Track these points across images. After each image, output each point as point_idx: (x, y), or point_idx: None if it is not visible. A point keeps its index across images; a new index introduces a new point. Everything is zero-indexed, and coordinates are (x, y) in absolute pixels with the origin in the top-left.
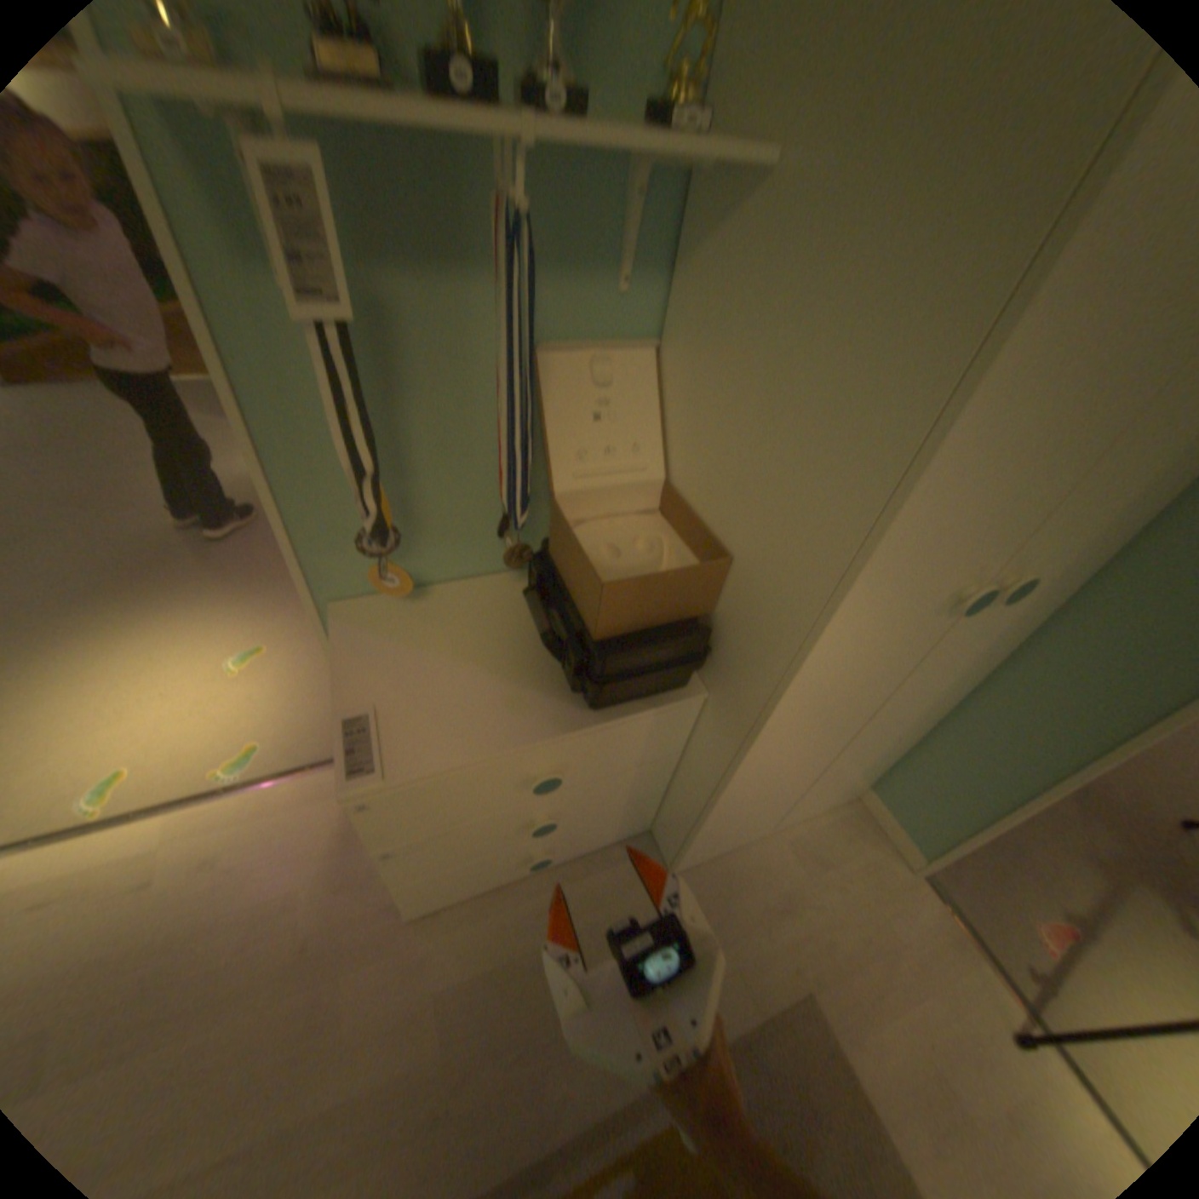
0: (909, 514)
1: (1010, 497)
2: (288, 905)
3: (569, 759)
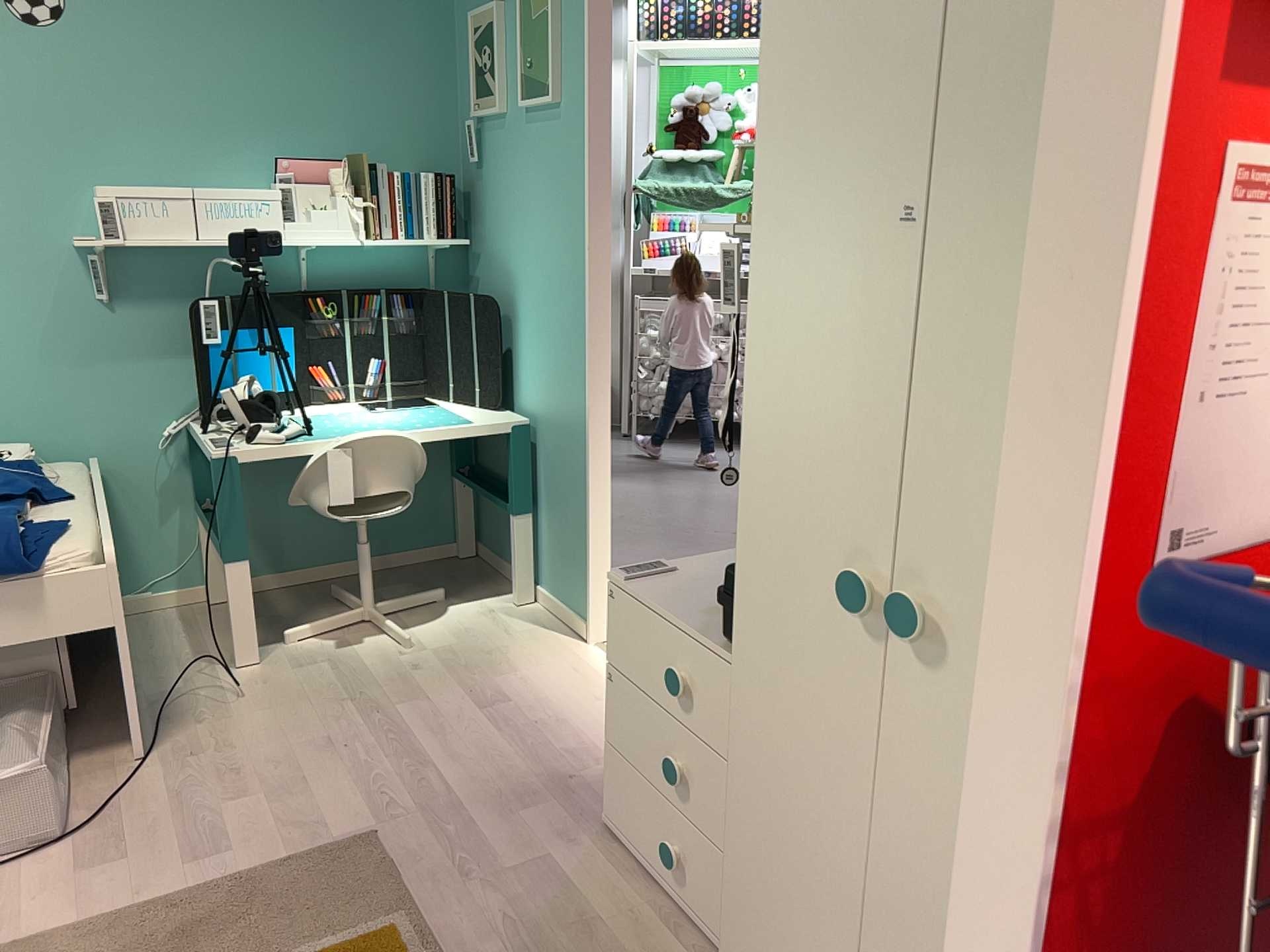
0: (749, 409)
1: (824, 431)
2: (600, 761)
3: (698, 677)
